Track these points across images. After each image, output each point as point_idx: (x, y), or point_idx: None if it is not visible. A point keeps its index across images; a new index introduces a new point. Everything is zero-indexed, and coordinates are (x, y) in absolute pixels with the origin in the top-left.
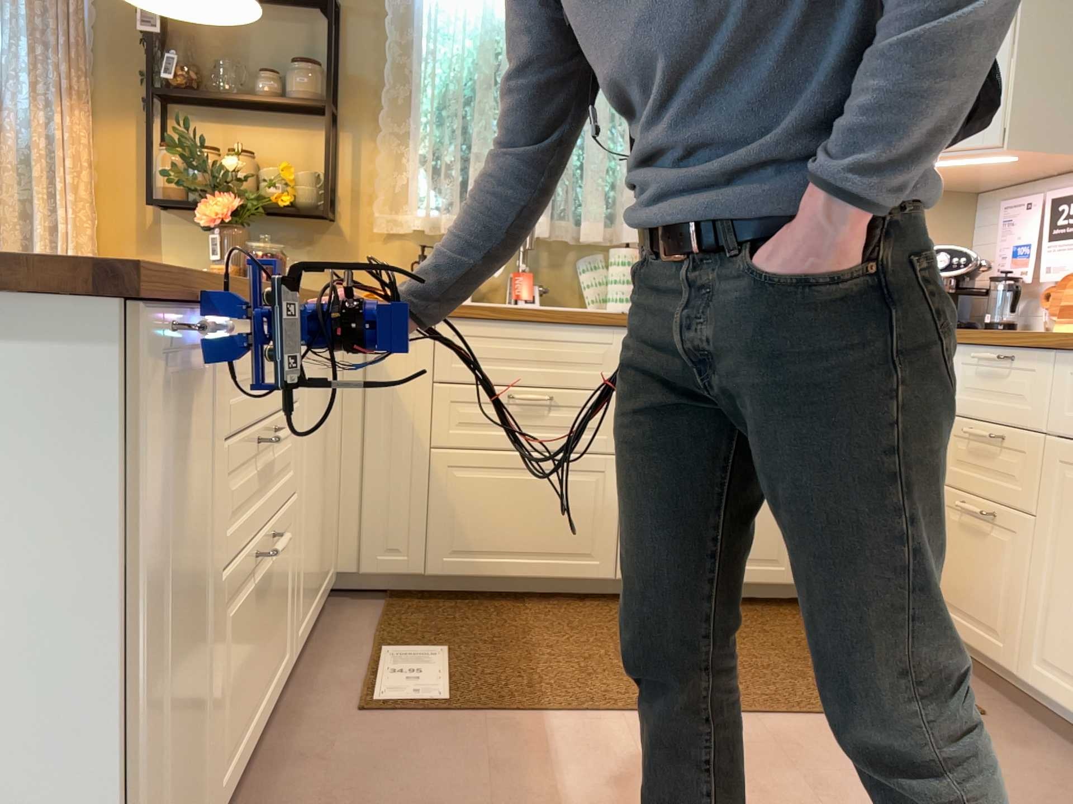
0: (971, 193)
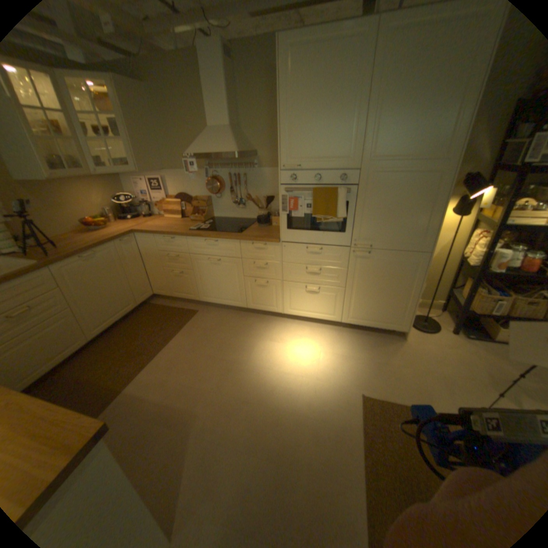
0: (115, 172)
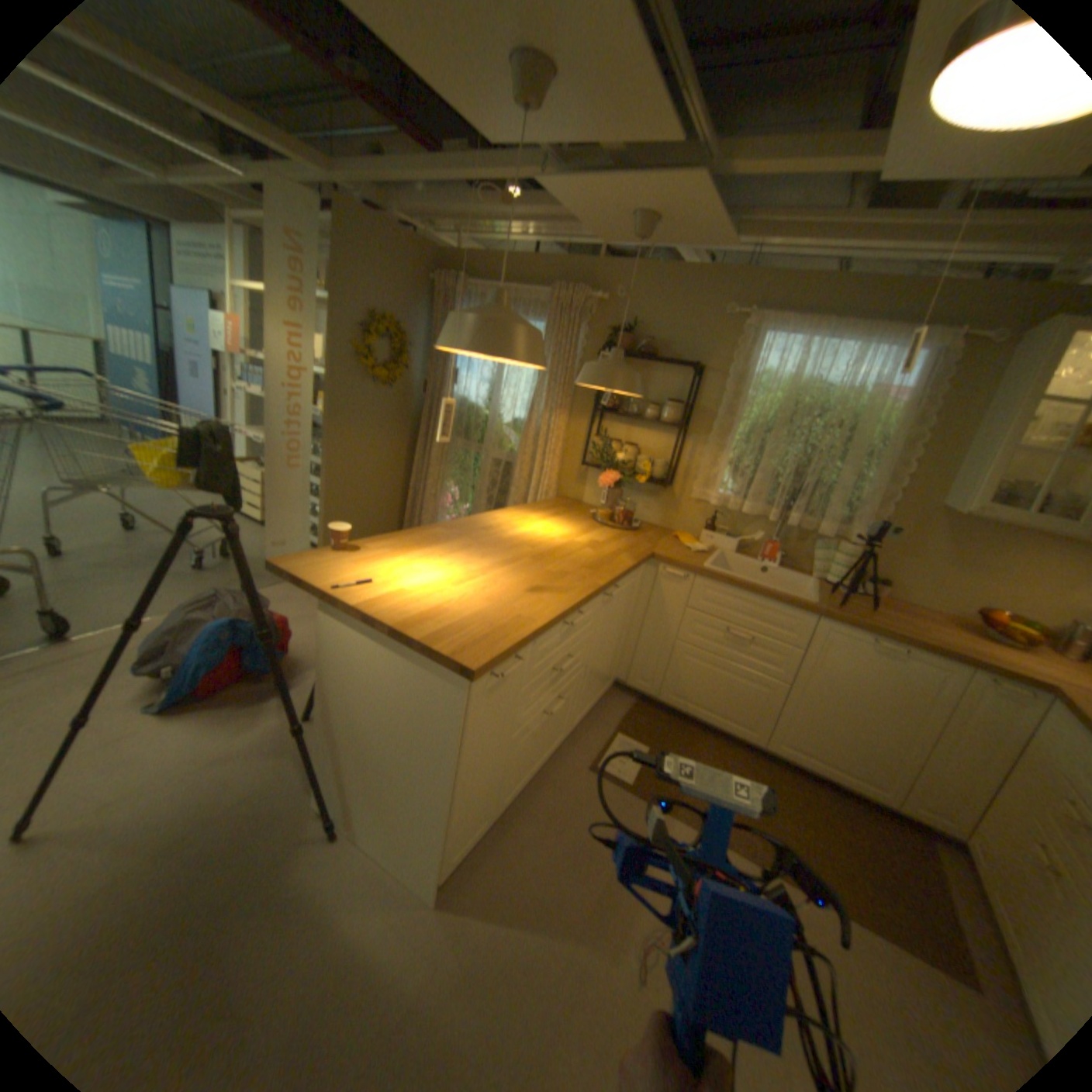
0: None
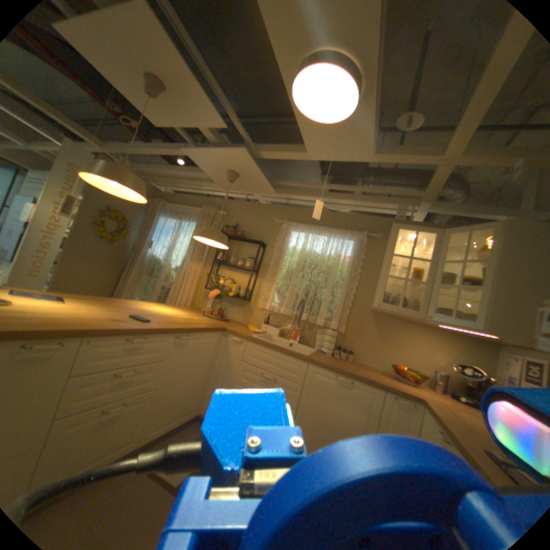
0: (496, 345)
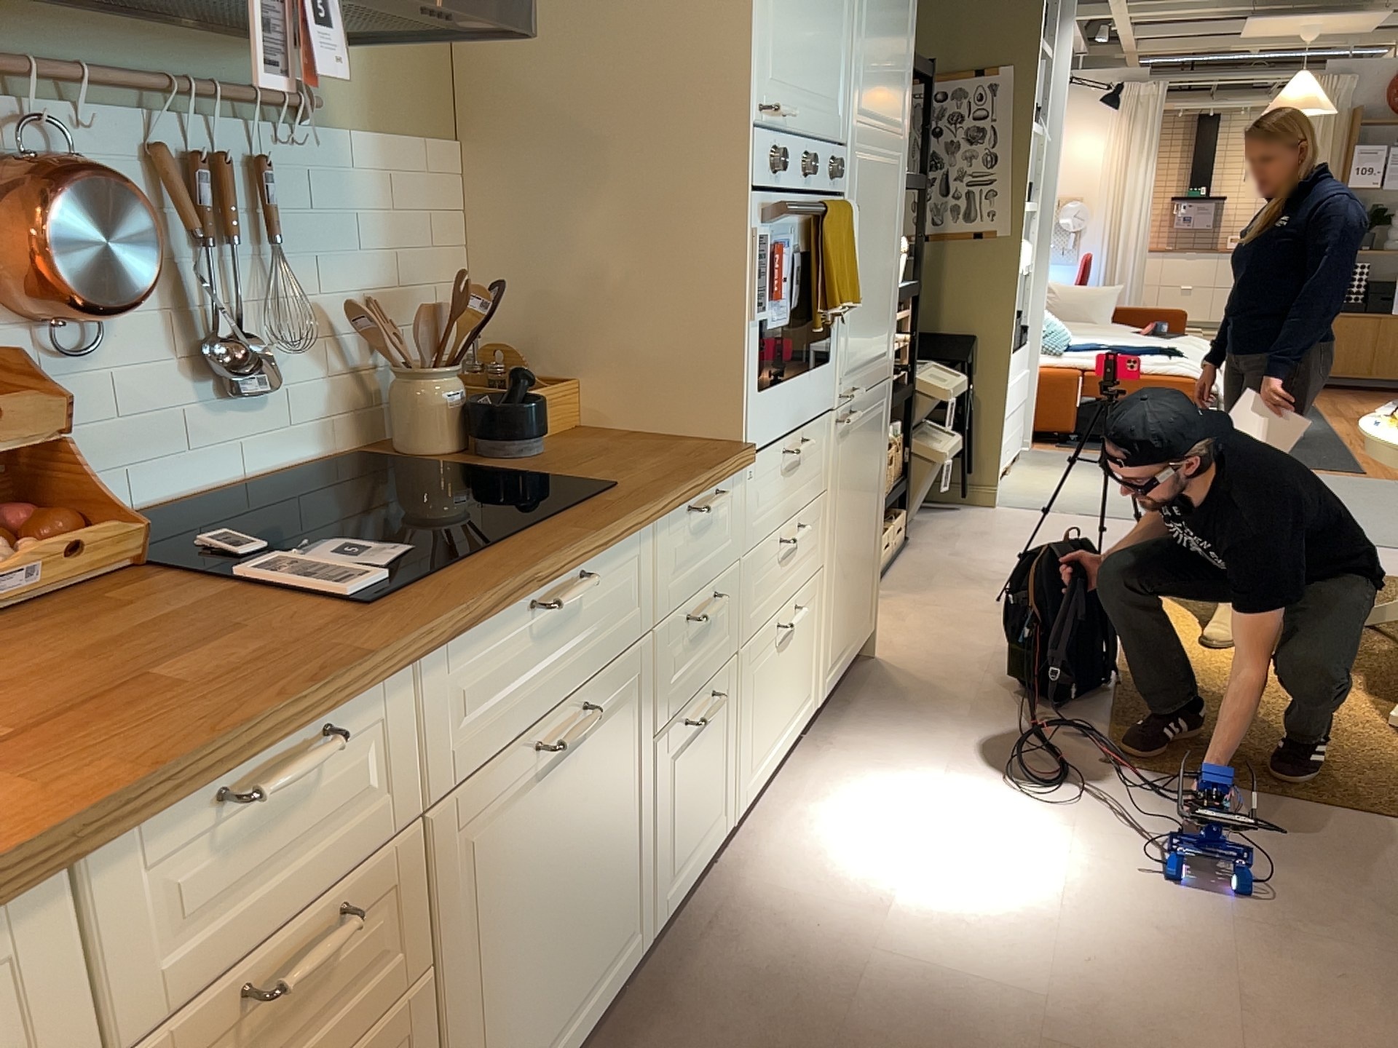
0: None
